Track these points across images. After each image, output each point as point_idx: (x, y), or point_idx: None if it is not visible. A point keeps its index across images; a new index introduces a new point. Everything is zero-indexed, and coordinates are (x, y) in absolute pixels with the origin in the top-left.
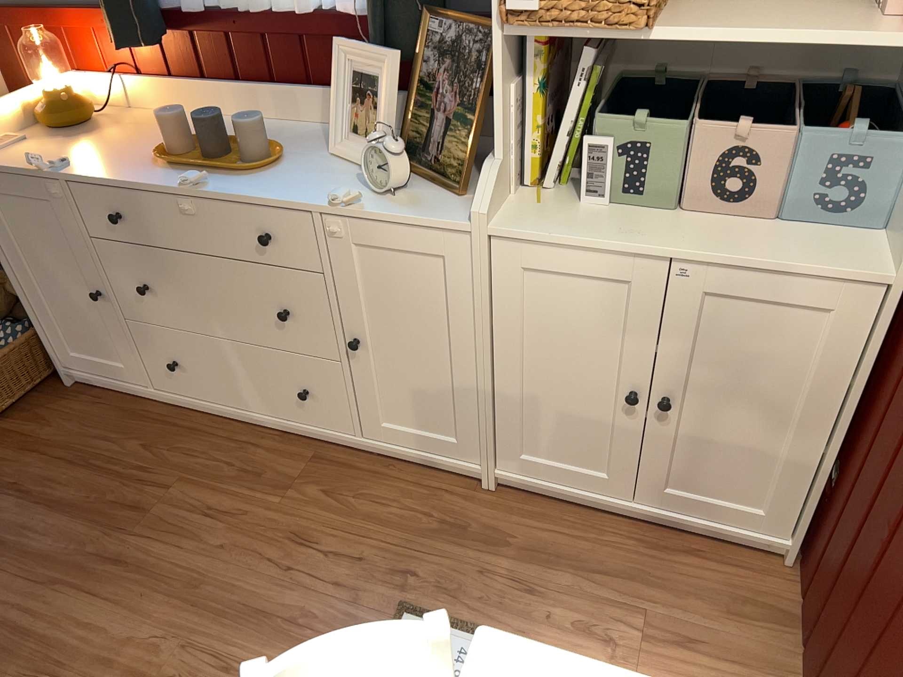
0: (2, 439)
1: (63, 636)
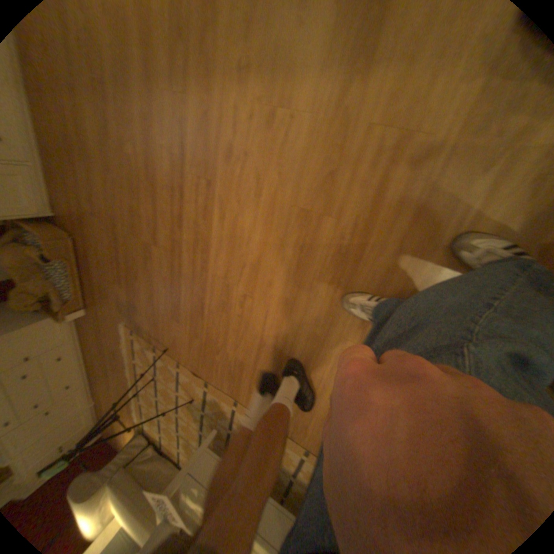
0: (68, 228)
1: (92, 135)
